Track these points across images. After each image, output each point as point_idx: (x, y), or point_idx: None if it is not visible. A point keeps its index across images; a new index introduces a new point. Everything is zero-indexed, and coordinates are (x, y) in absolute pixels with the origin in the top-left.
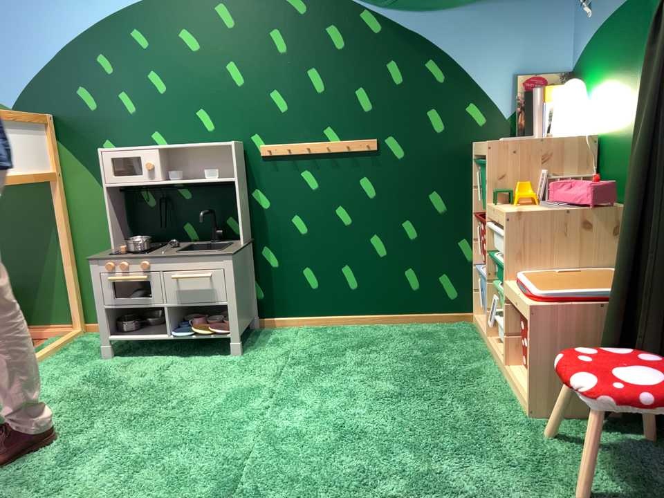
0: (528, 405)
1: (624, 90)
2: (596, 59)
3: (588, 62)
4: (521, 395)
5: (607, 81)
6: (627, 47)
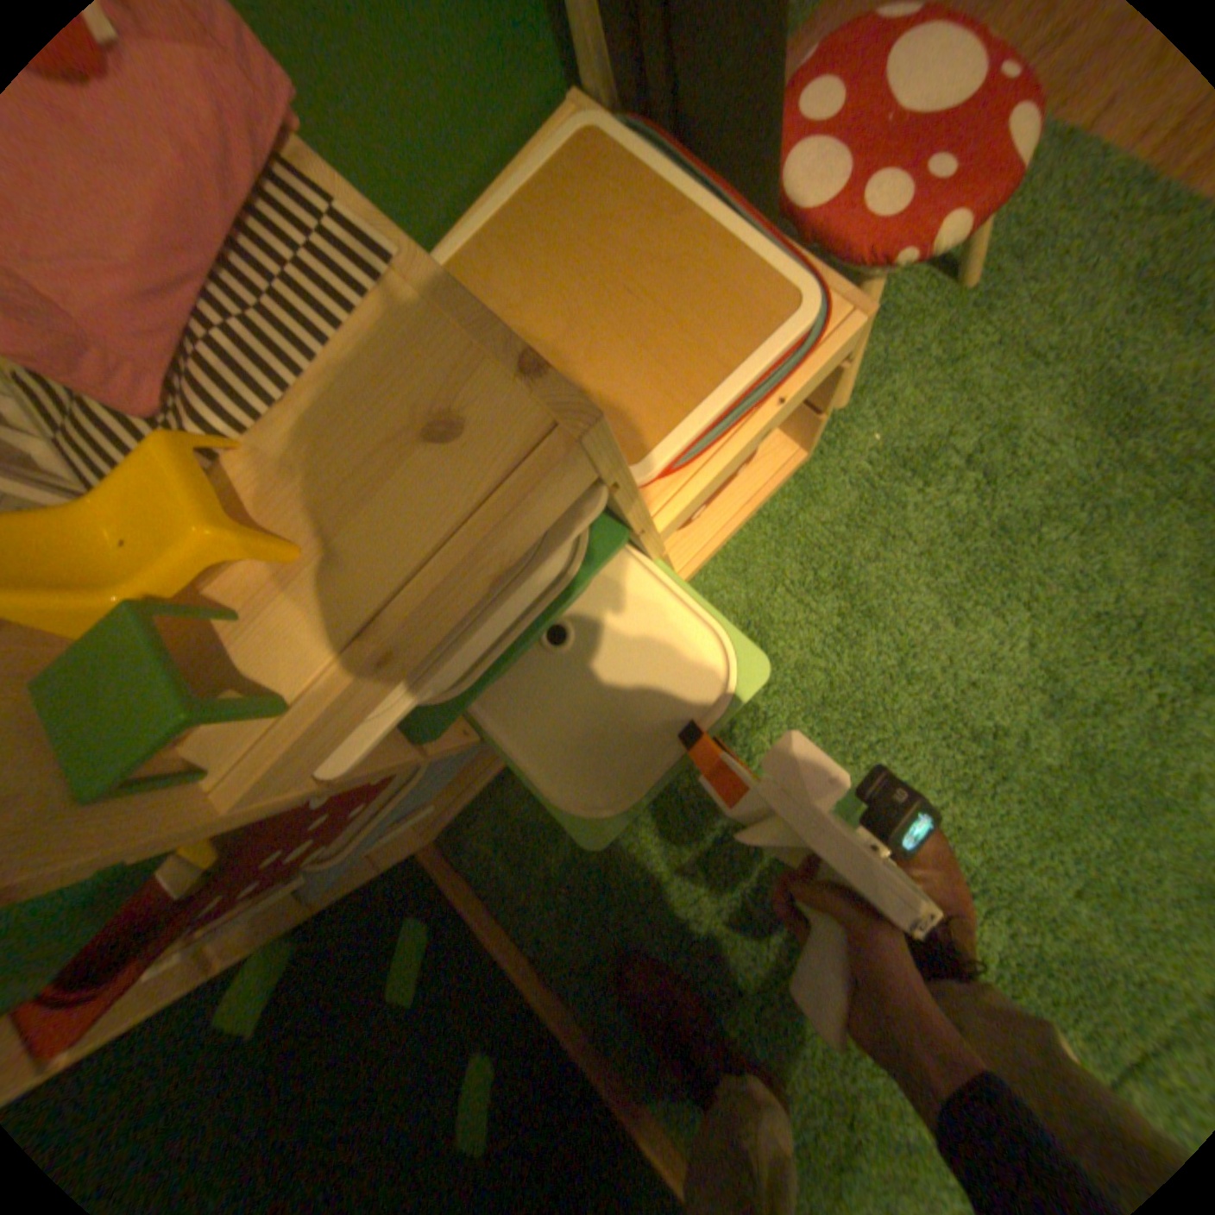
0: (798, 457)
1: None
2: None
3: None
4: (767, 488)
5: None
6: None
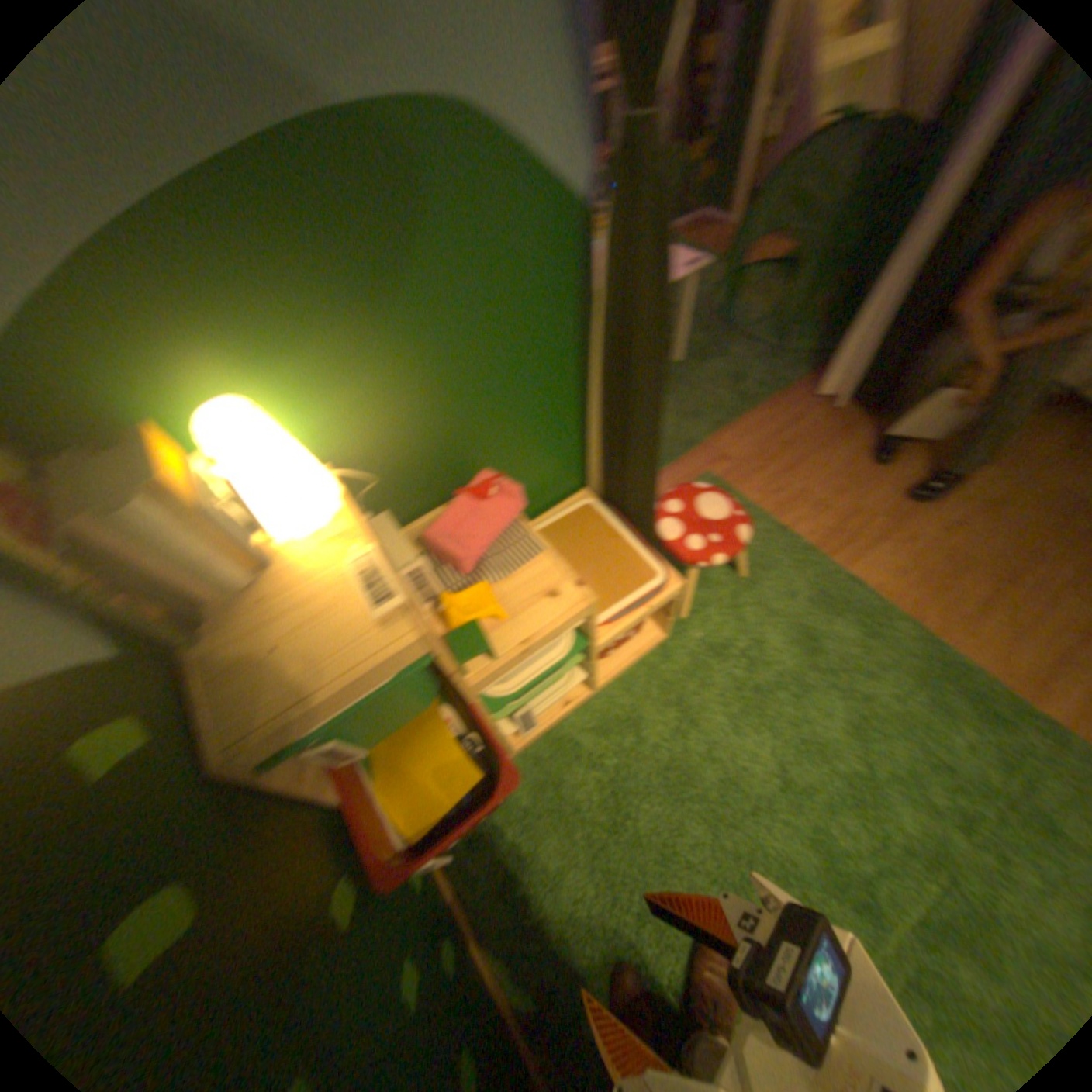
0: (662, 637)
1: (381, 348)
2: (177, 320)
3: (122, 340)
4: (646, 649)
5: (289, 355)
6: (344, 258)
